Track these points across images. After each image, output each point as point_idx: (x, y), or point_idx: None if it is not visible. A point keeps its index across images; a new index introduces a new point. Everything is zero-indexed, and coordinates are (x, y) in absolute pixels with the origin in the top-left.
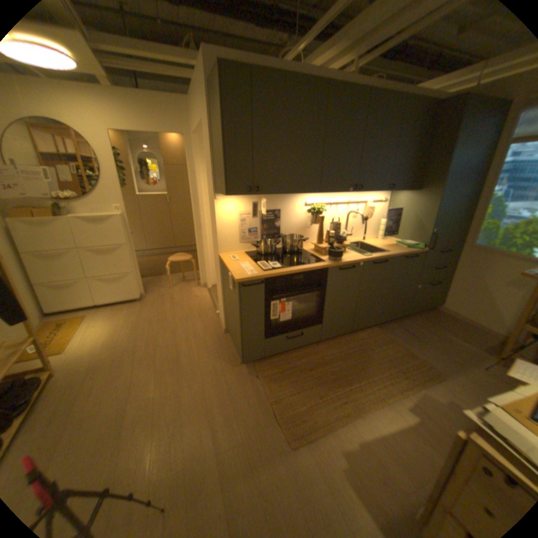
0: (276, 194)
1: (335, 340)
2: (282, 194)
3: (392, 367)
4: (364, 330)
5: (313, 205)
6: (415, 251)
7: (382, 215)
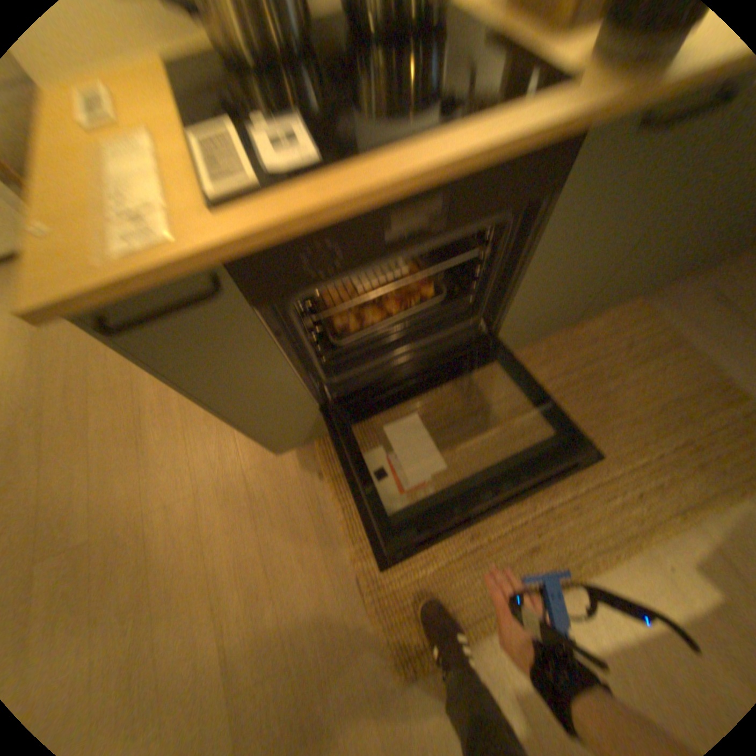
0: None
1: (522, 345)
2: None
3: (669, 430)
4: (603, 306)
5: None
6: None
7: None
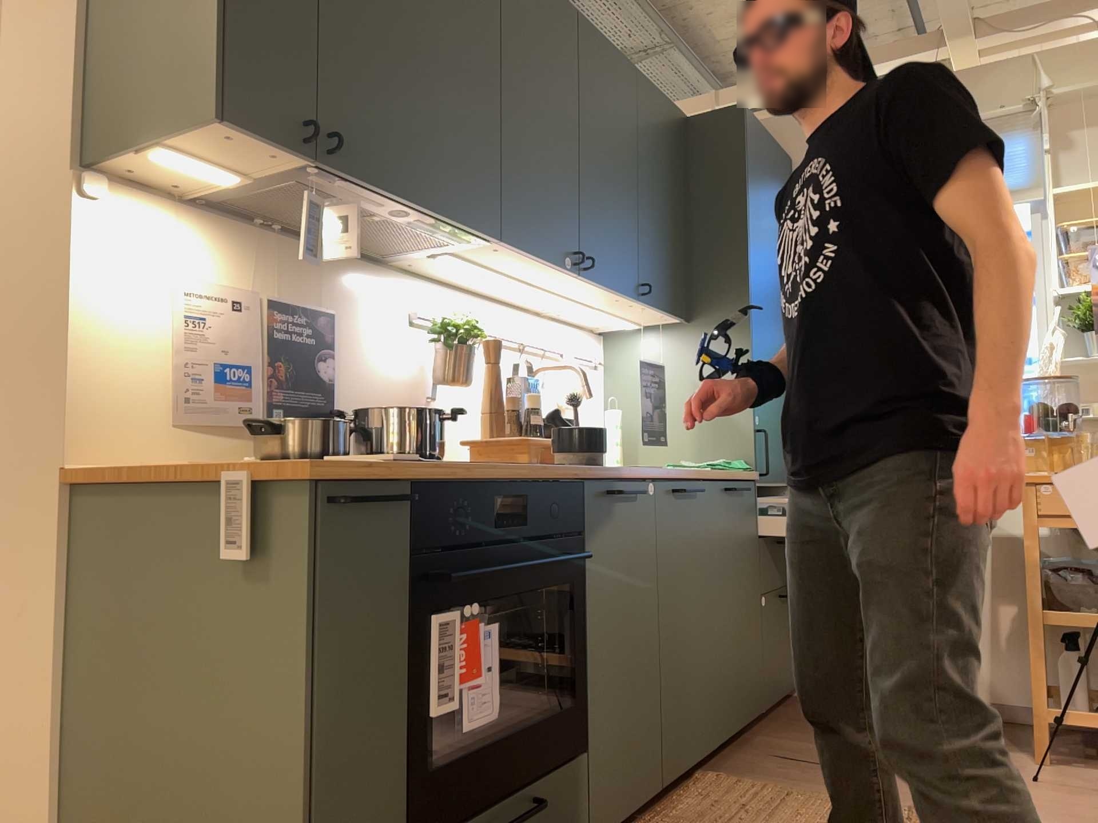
0: (386, 197)
1: None
2: (402, 203)
3: None
4: (682, 789)
5: (446, 318)
6: (739, 475)
7: (602, 405)
